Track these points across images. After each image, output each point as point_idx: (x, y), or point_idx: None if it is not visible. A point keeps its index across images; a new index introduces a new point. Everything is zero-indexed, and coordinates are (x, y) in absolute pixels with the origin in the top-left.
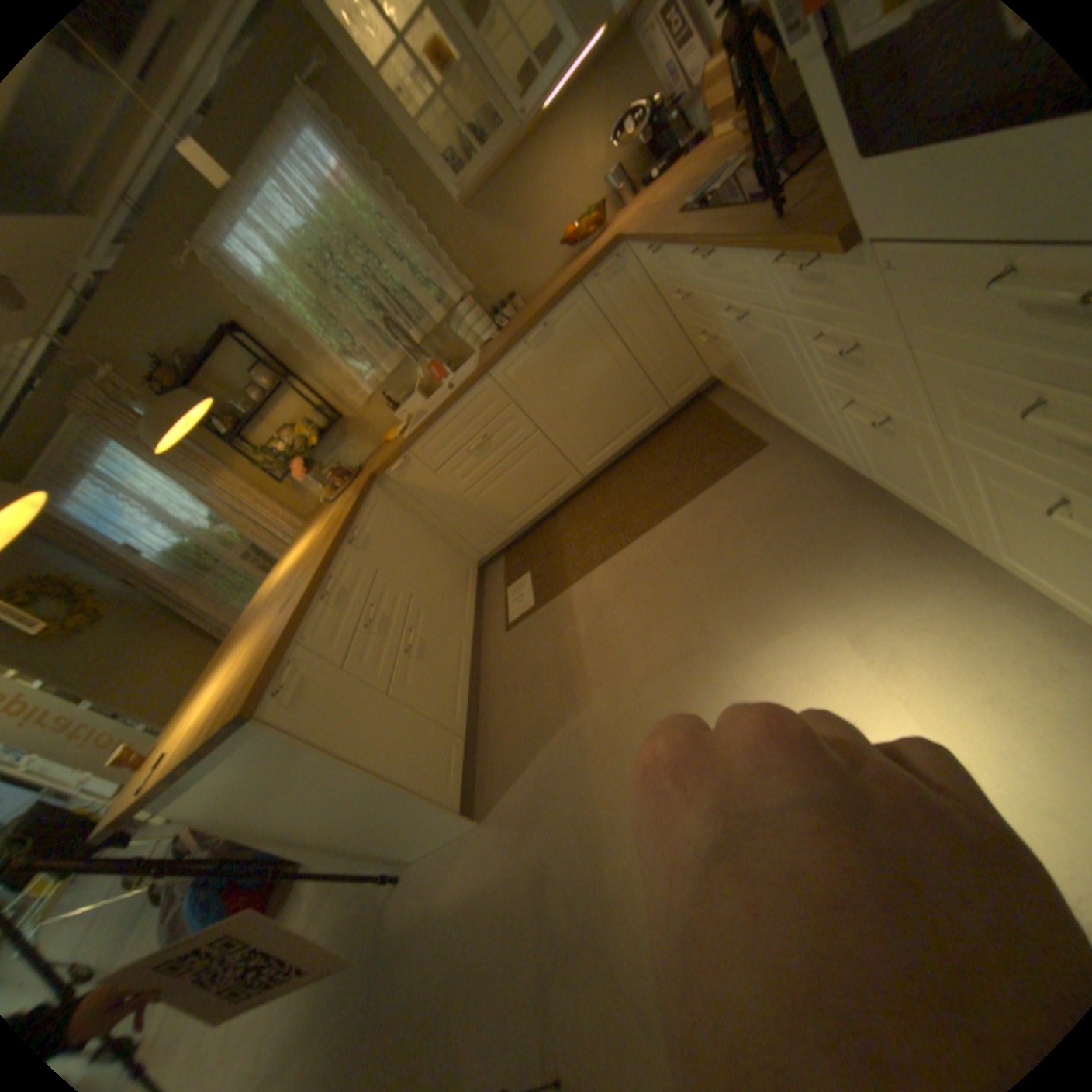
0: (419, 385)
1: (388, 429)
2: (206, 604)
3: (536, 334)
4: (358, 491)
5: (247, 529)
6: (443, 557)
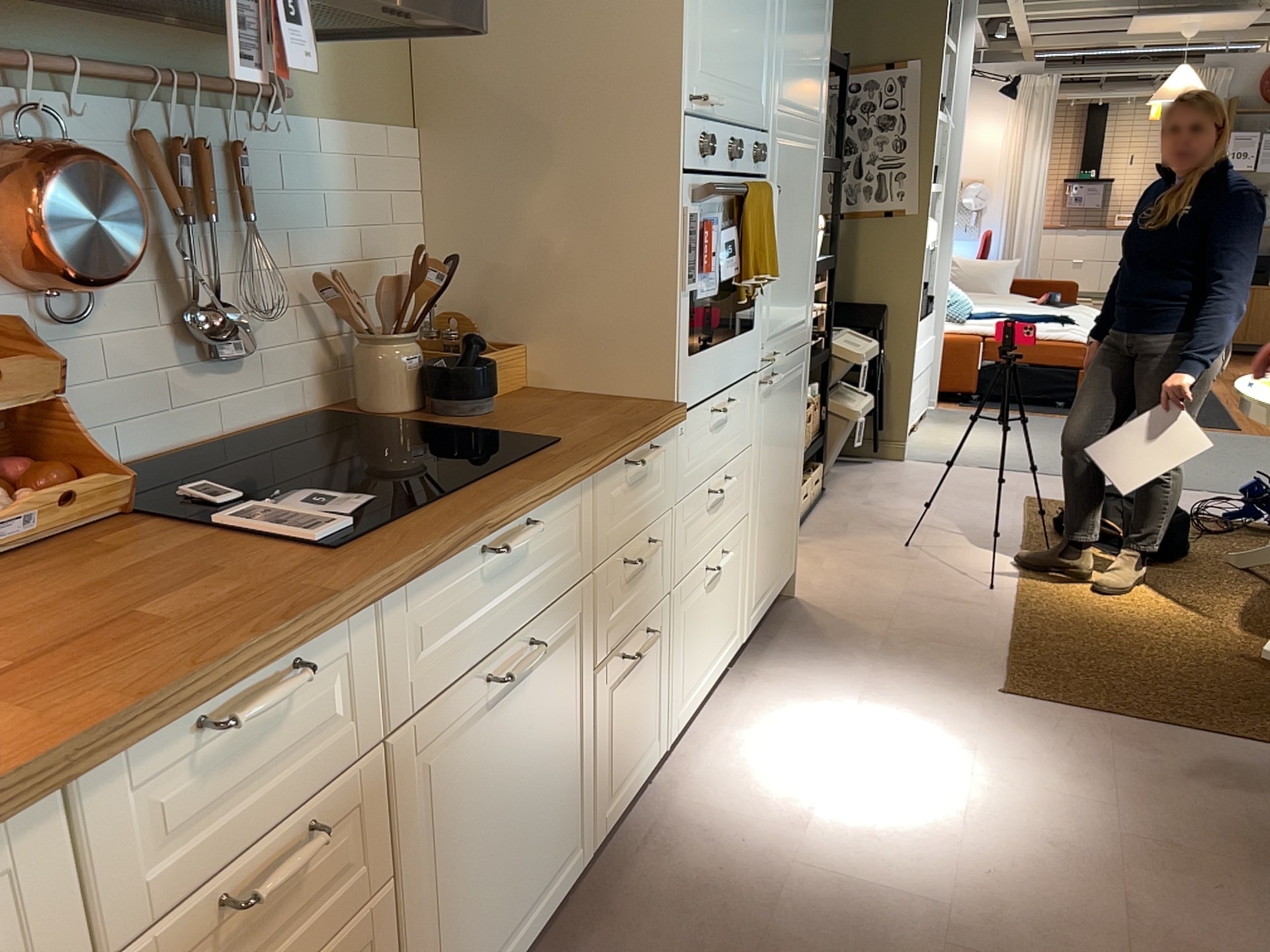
0: None
1: None
2: None
3: None
4: None
5: None
6: None
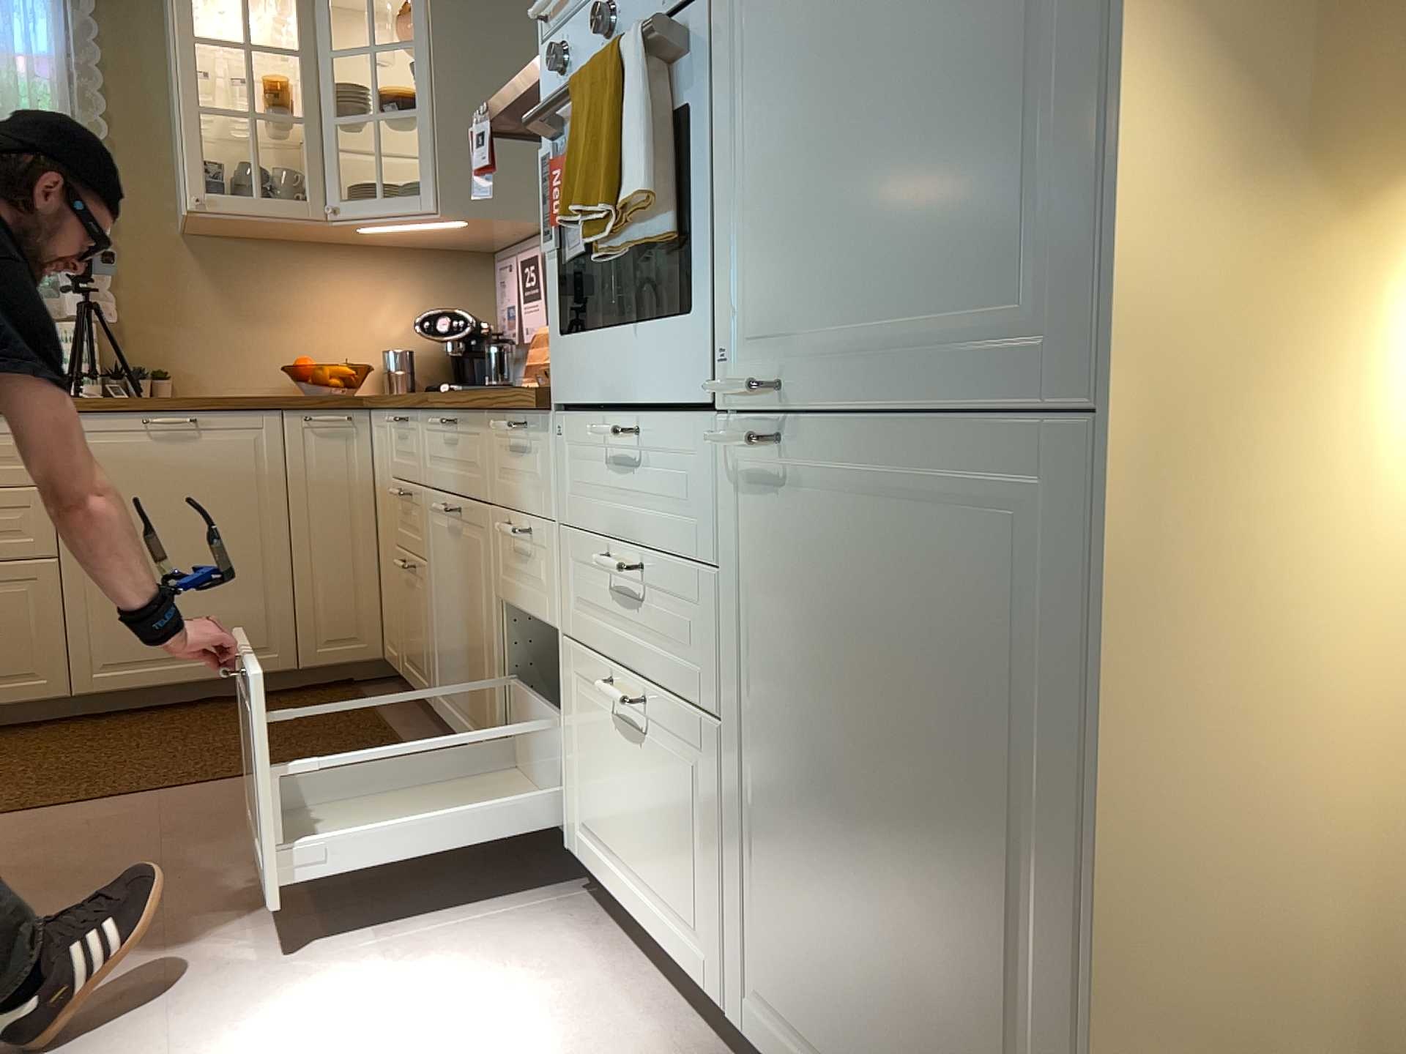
0: None
1: None
2: None
3: (171, 421)
4: None
5: None
6: None
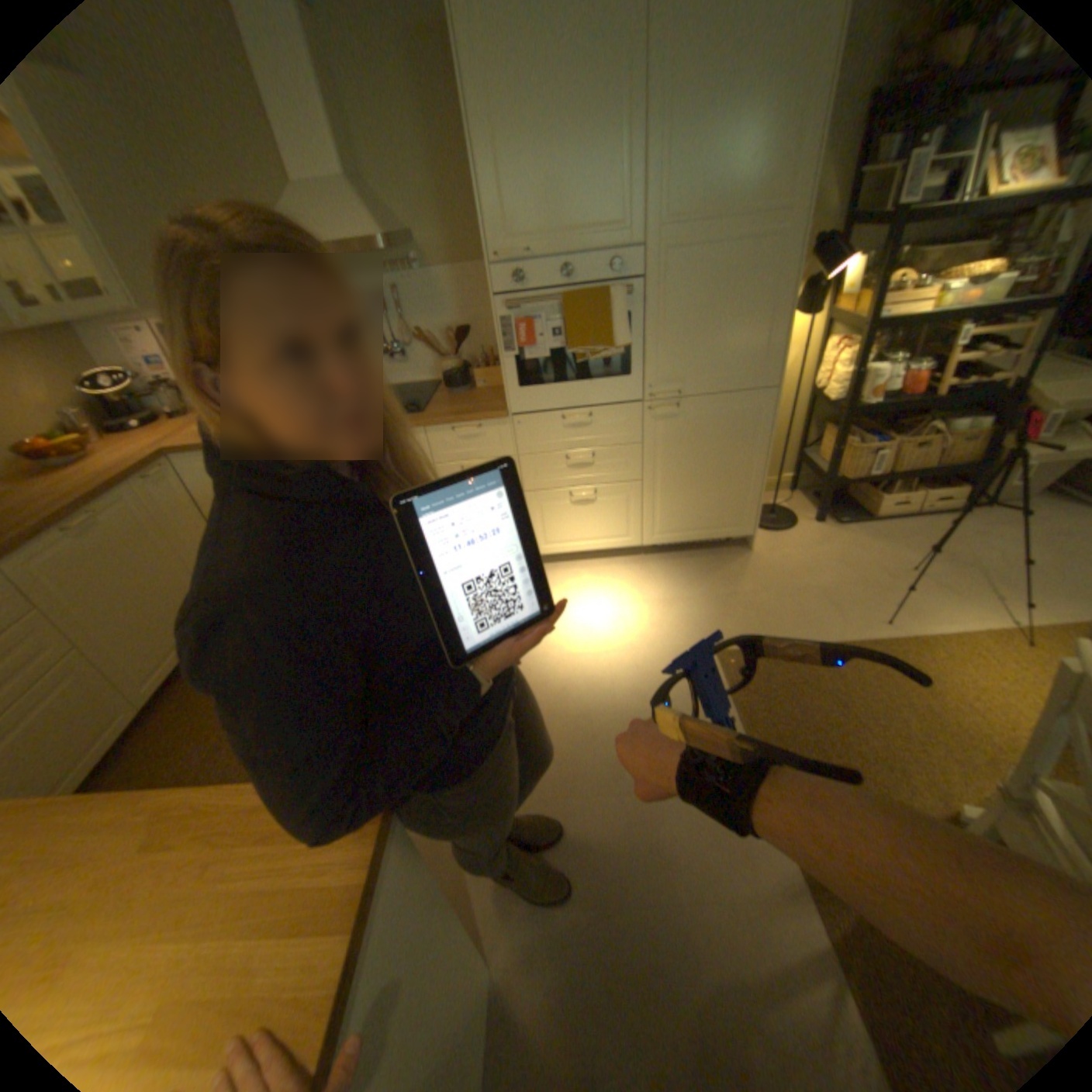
0: None
1: None
2: None
3: (80, 522)
4: None
5: None
6: None
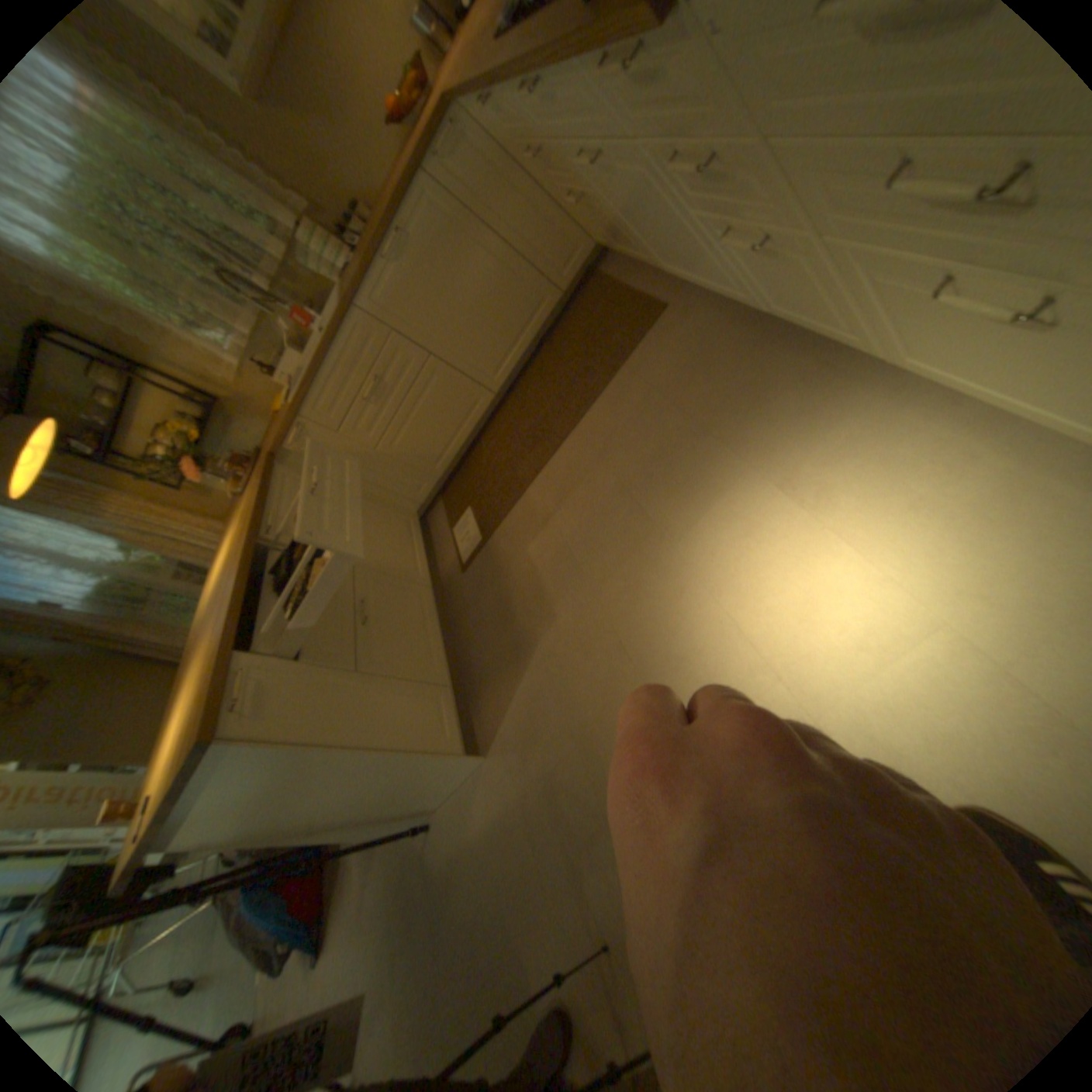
0: (286, 340)
1: (272, 398)
2: (155, 636)
3: (389, 243)
4: (259, 475)
5: (163, 549)
6: (376, 518)
